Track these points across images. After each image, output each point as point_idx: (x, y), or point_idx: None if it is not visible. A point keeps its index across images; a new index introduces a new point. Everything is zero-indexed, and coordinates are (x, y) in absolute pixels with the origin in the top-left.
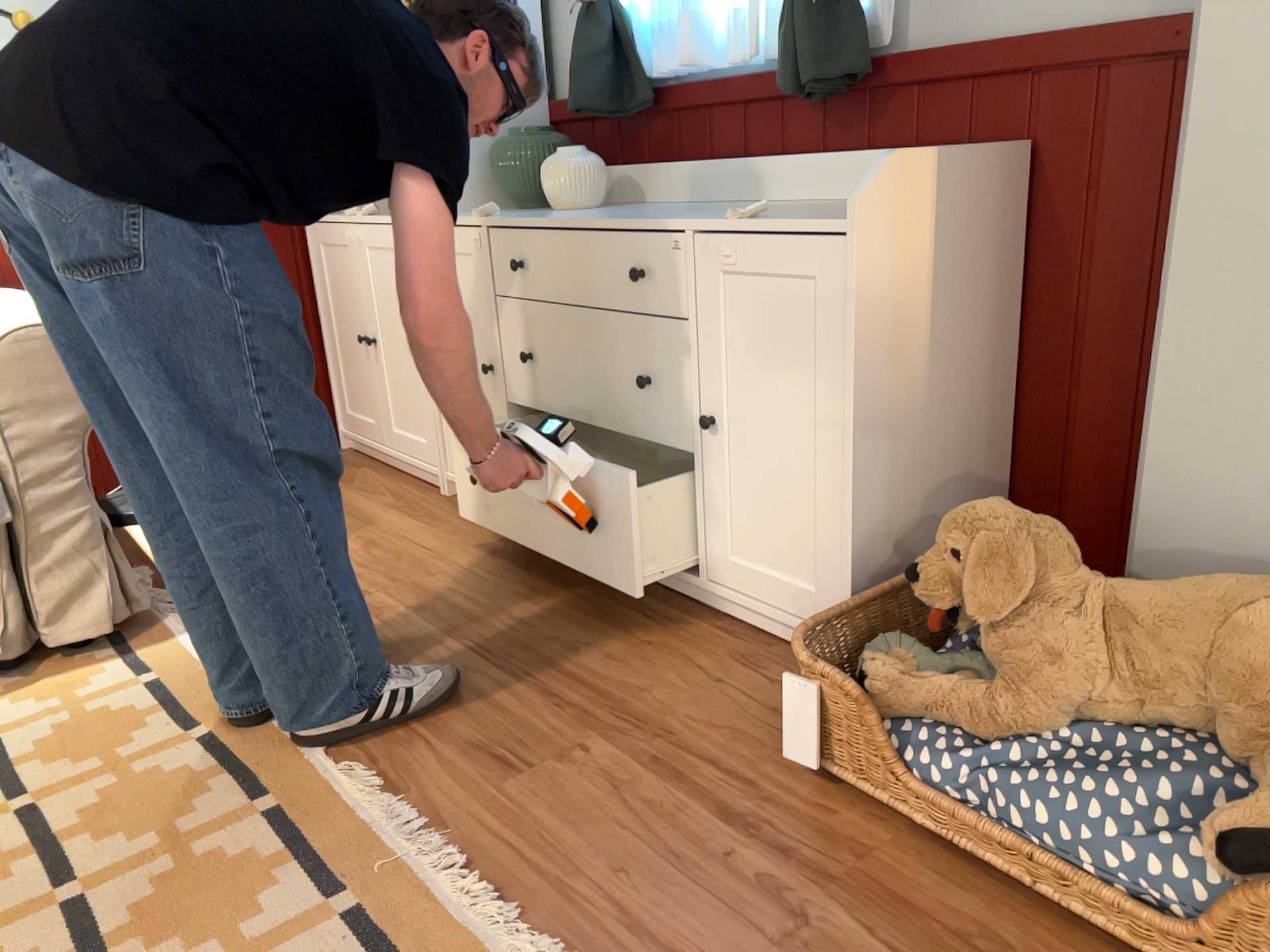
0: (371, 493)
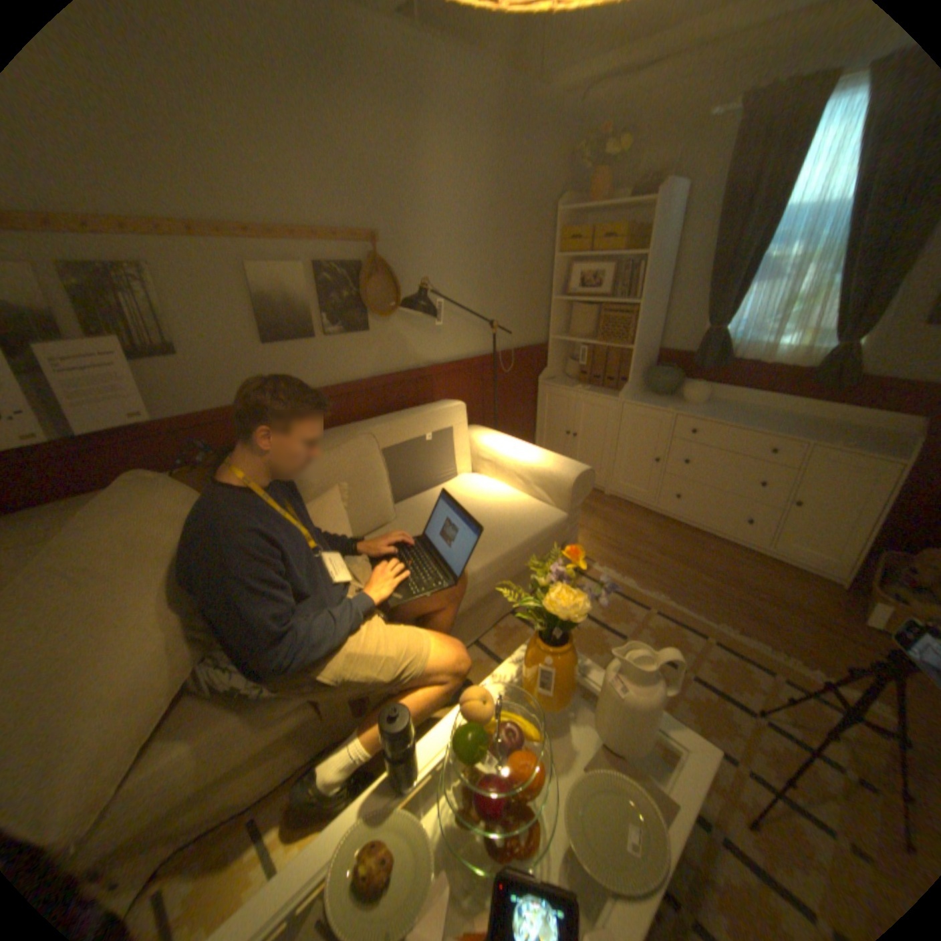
0: None
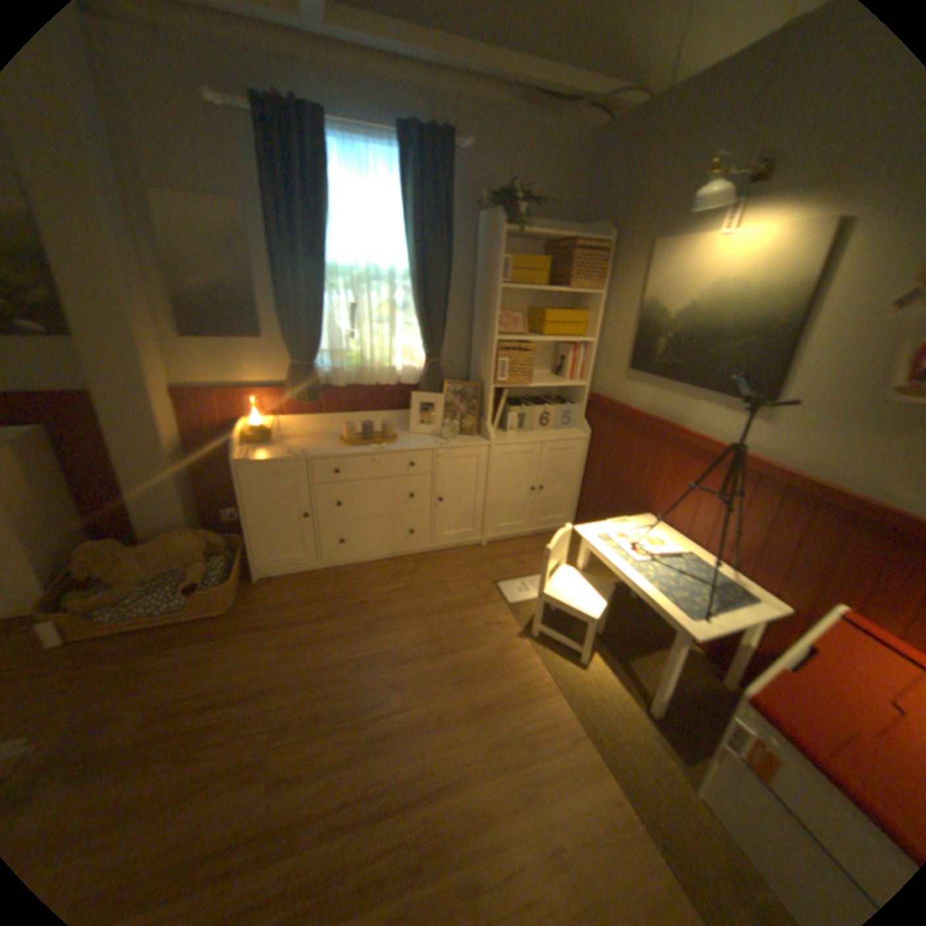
0: None
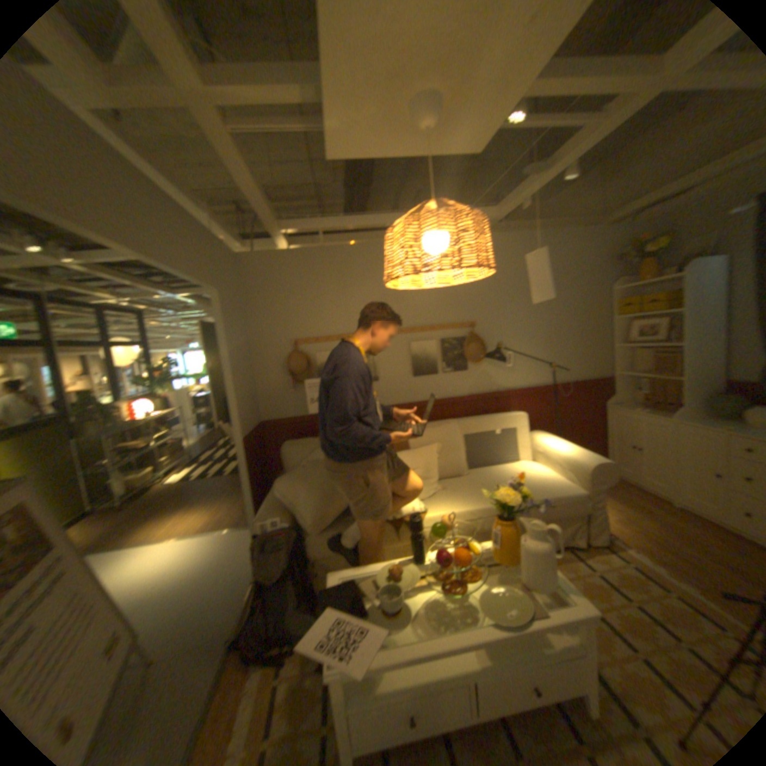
0: (641, 499)
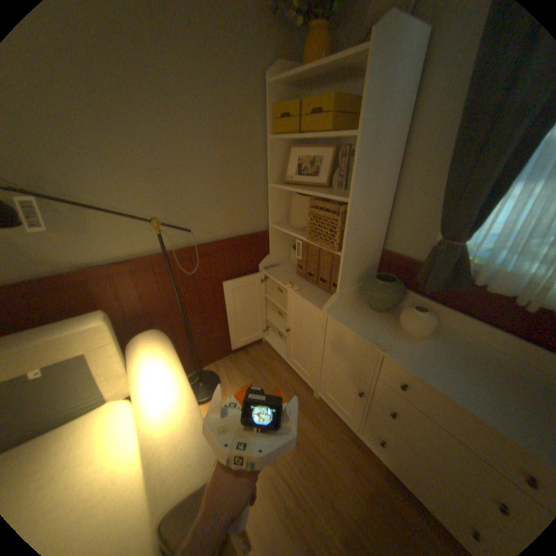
0: (285, 386)
